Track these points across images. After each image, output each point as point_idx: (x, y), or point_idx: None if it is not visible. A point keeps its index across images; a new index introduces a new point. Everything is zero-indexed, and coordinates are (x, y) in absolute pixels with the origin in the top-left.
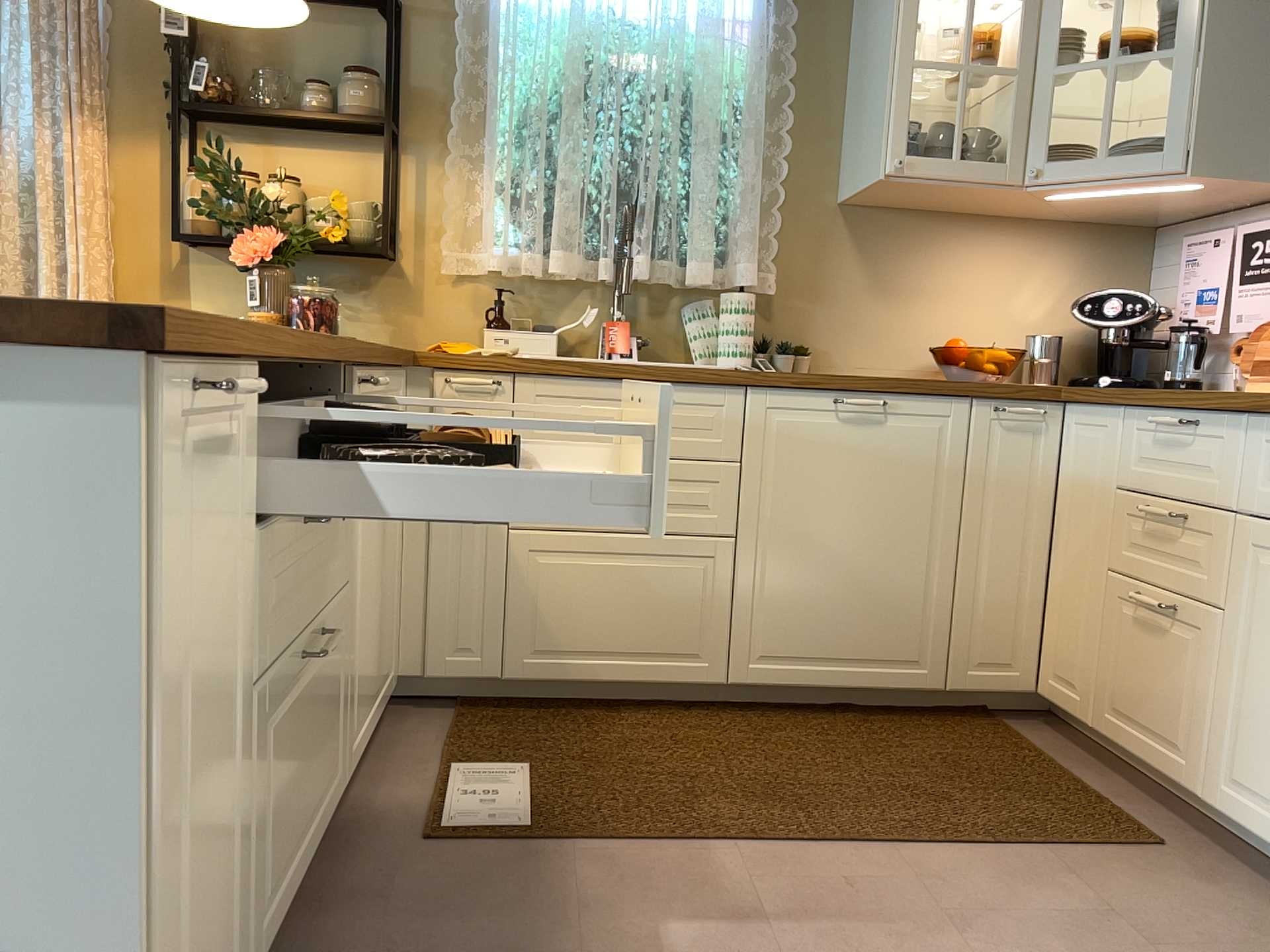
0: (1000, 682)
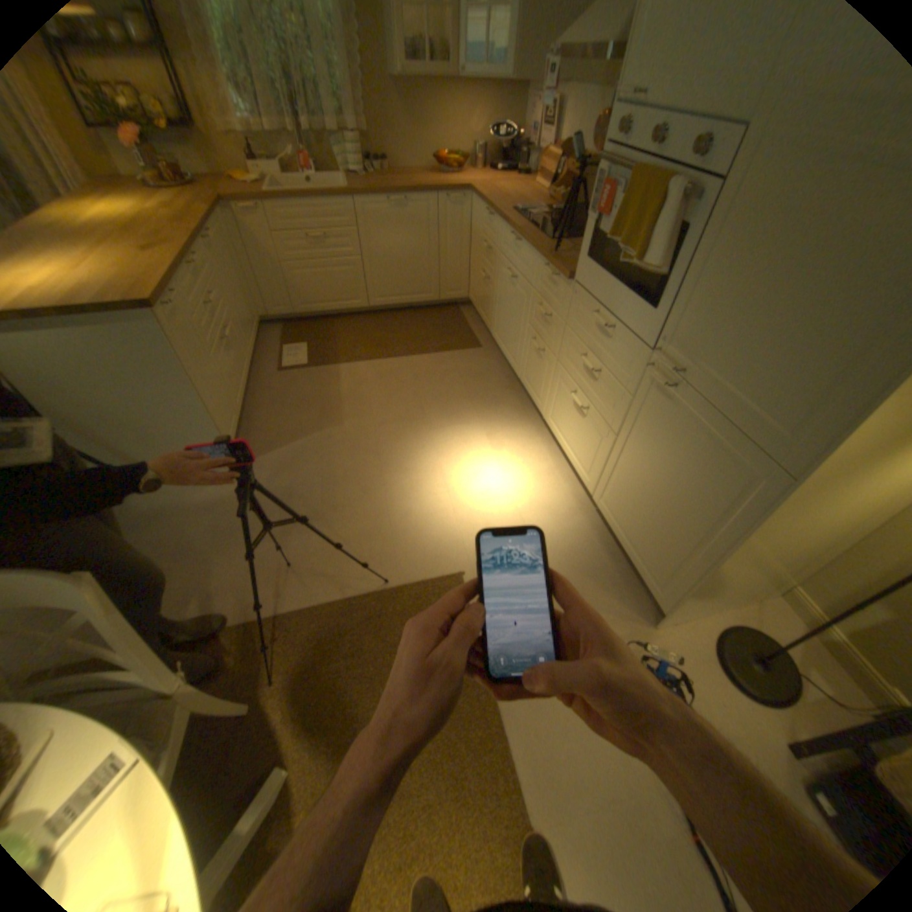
0: (455, 297)
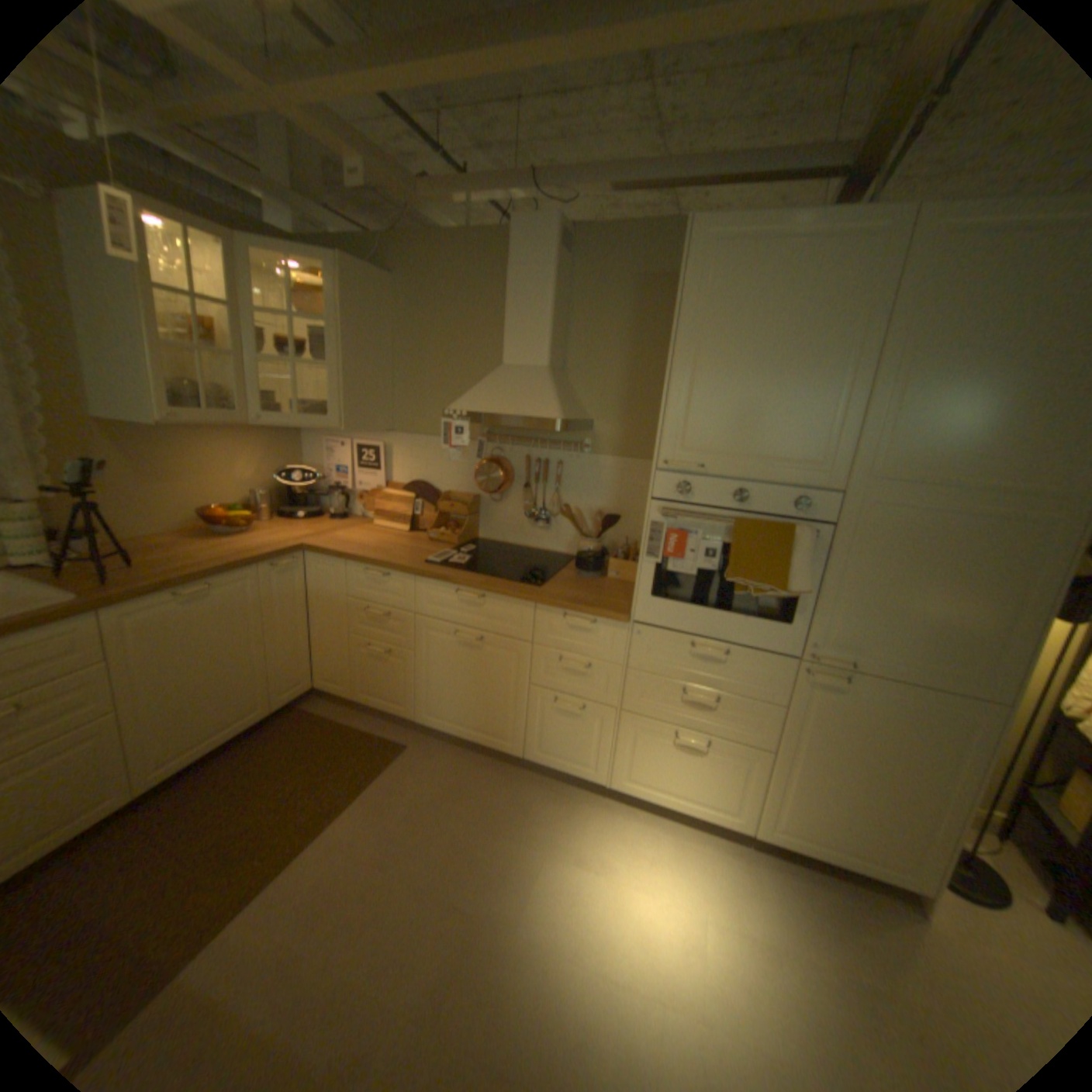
0: (295, 695)
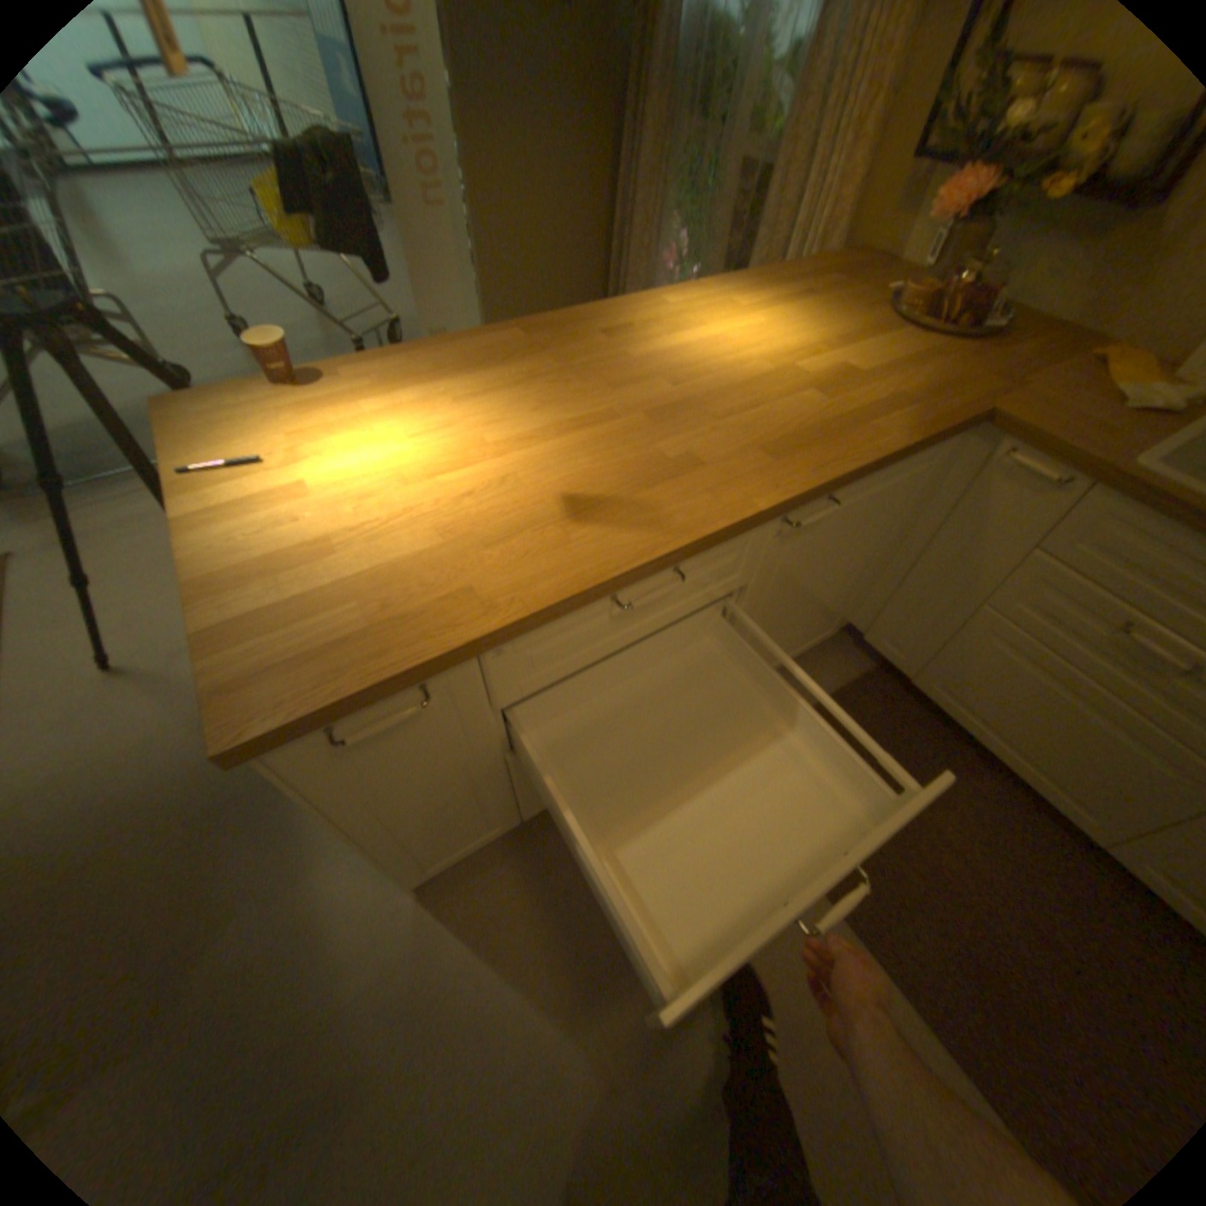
0: None
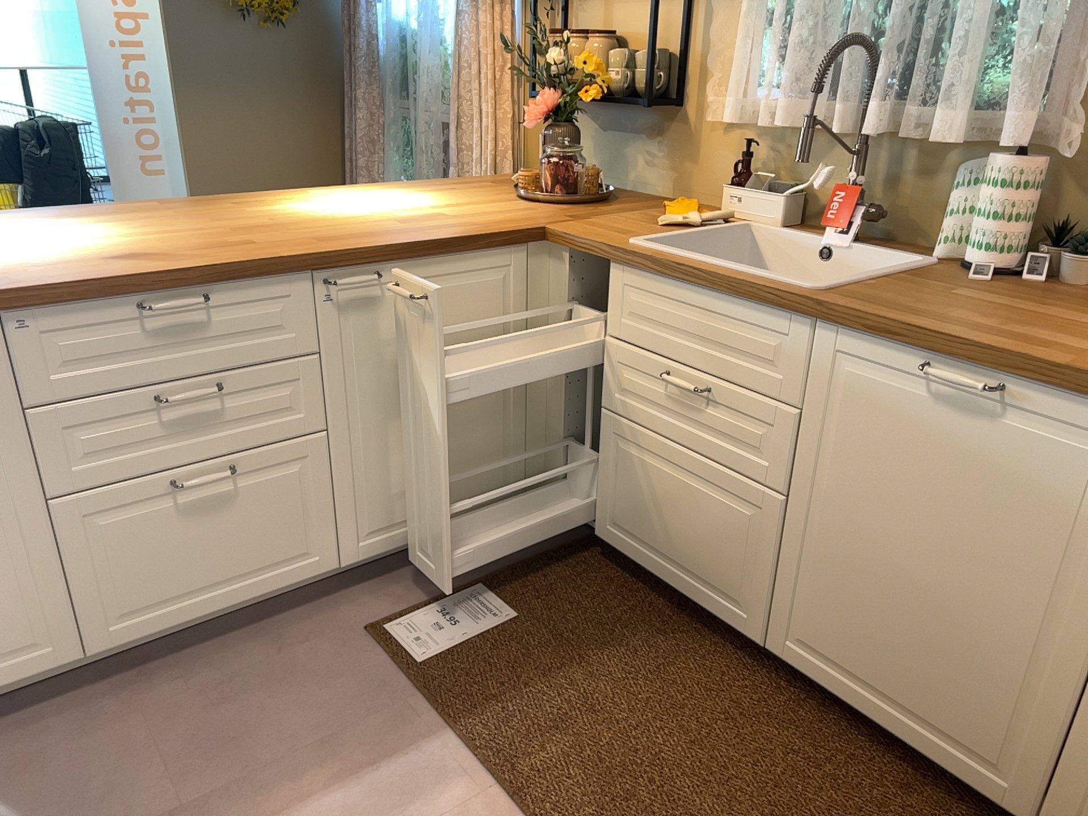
0: None
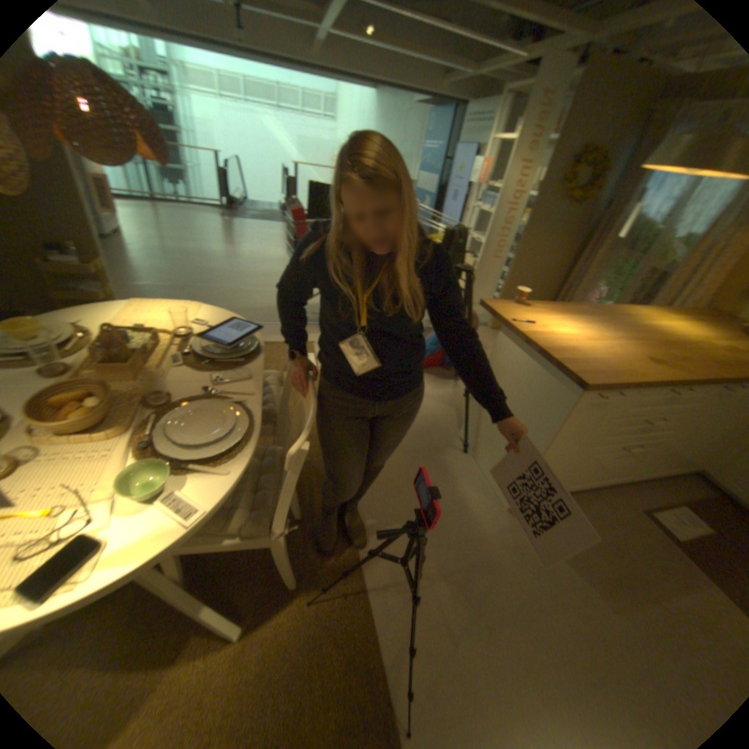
0: None
